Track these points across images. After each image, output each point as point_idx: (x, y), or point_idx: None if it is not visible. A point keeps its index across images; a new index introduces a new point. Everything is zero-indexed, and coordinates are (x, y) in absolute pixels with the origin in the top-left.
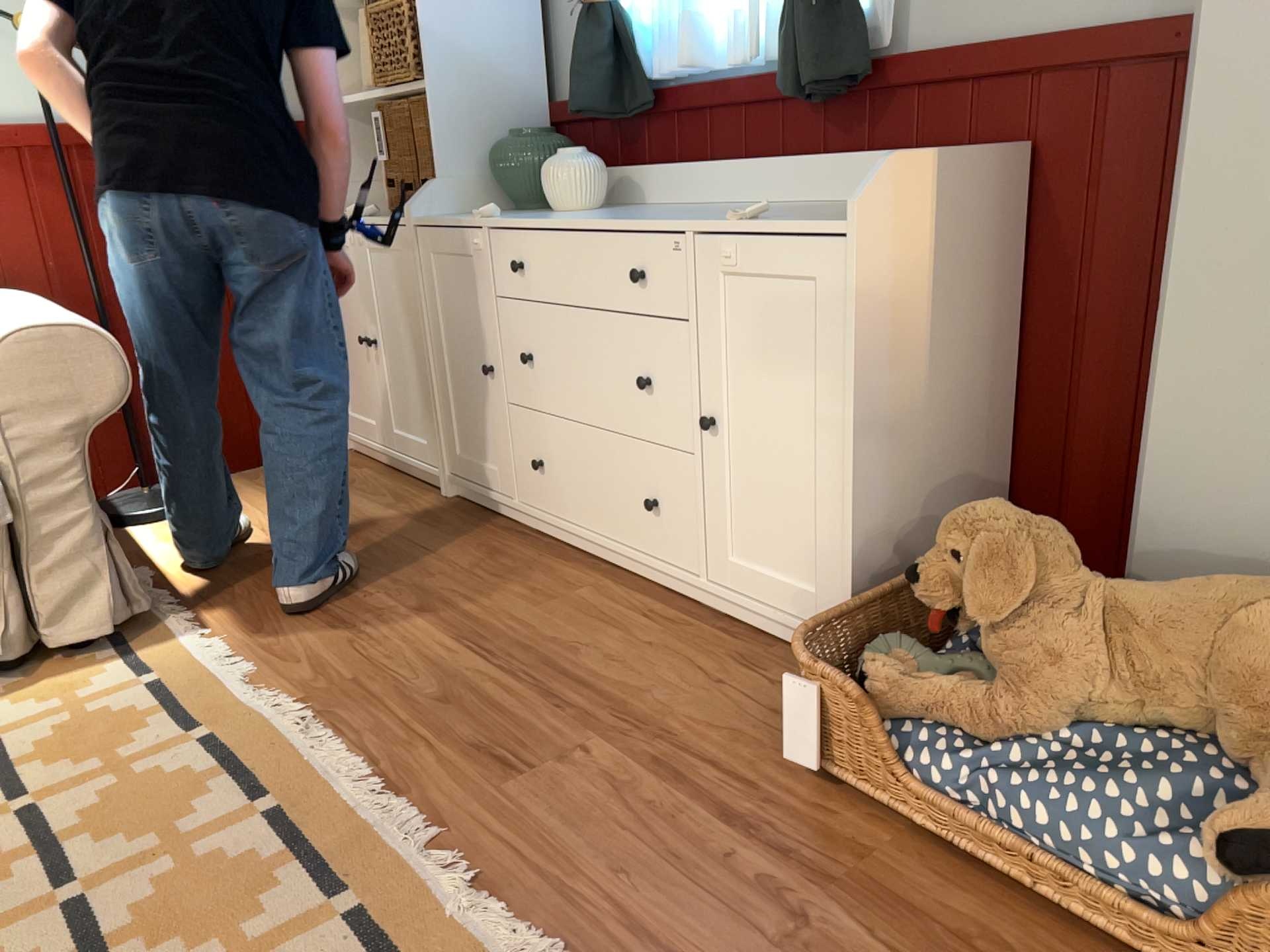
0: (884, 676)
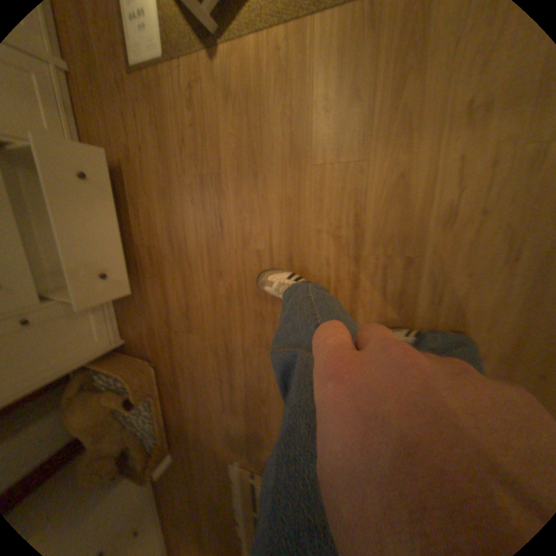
0: (136, 465)
